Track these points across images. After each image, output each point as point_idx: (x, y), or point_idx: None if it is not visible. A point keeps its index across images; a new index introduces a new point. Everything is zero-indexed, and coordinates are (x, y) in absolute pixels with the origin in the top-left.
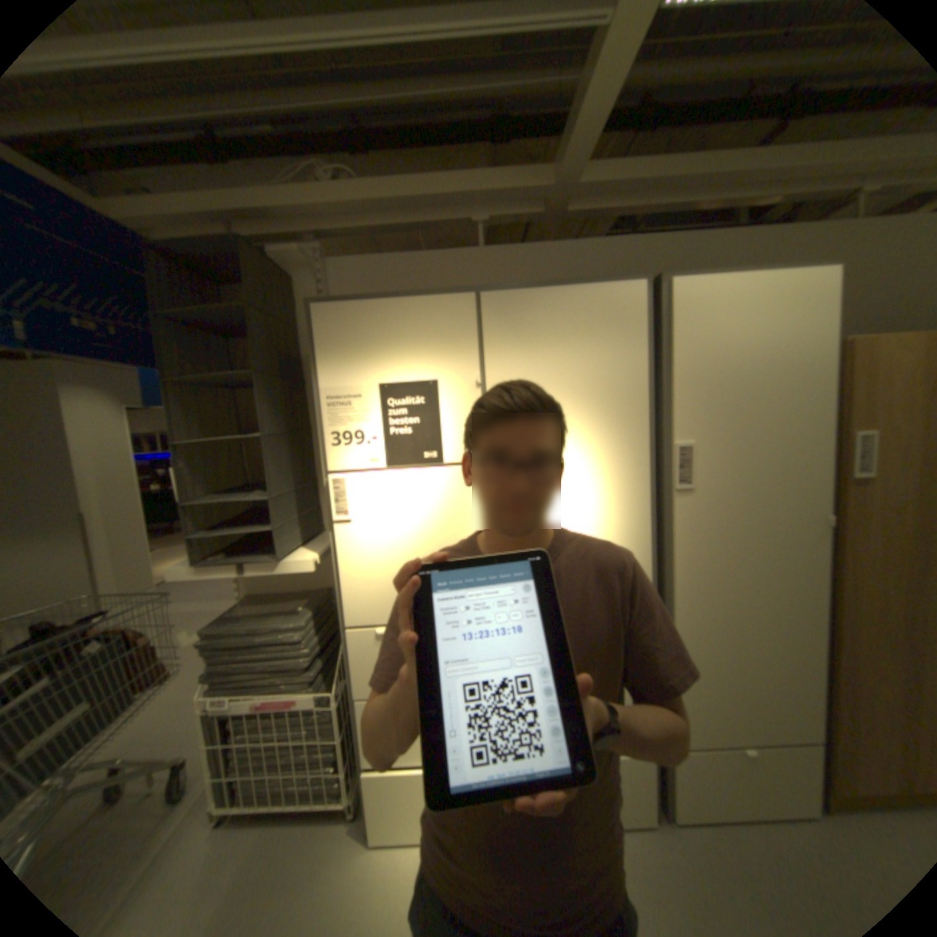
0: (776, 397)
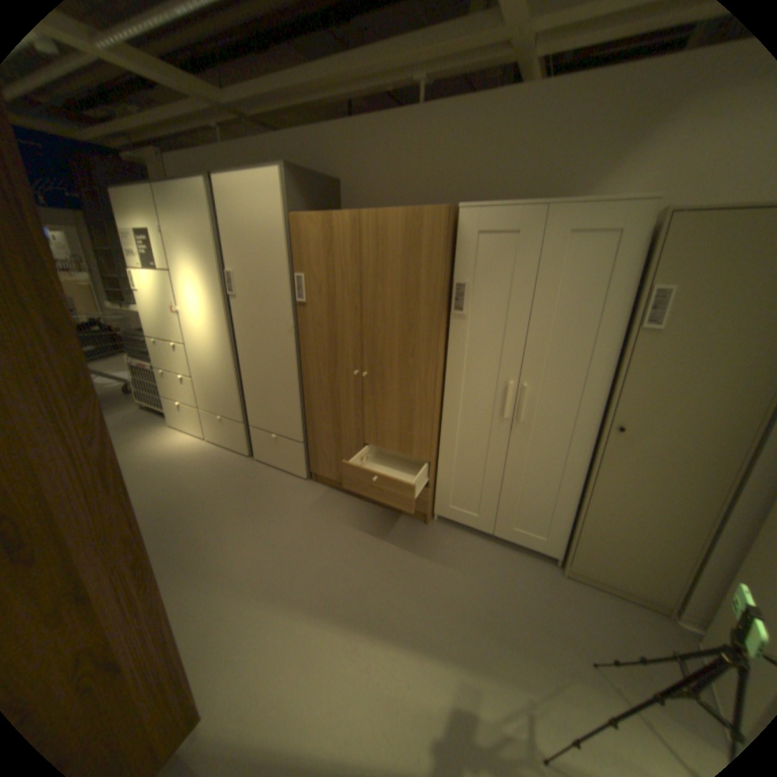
0: (260, 249)
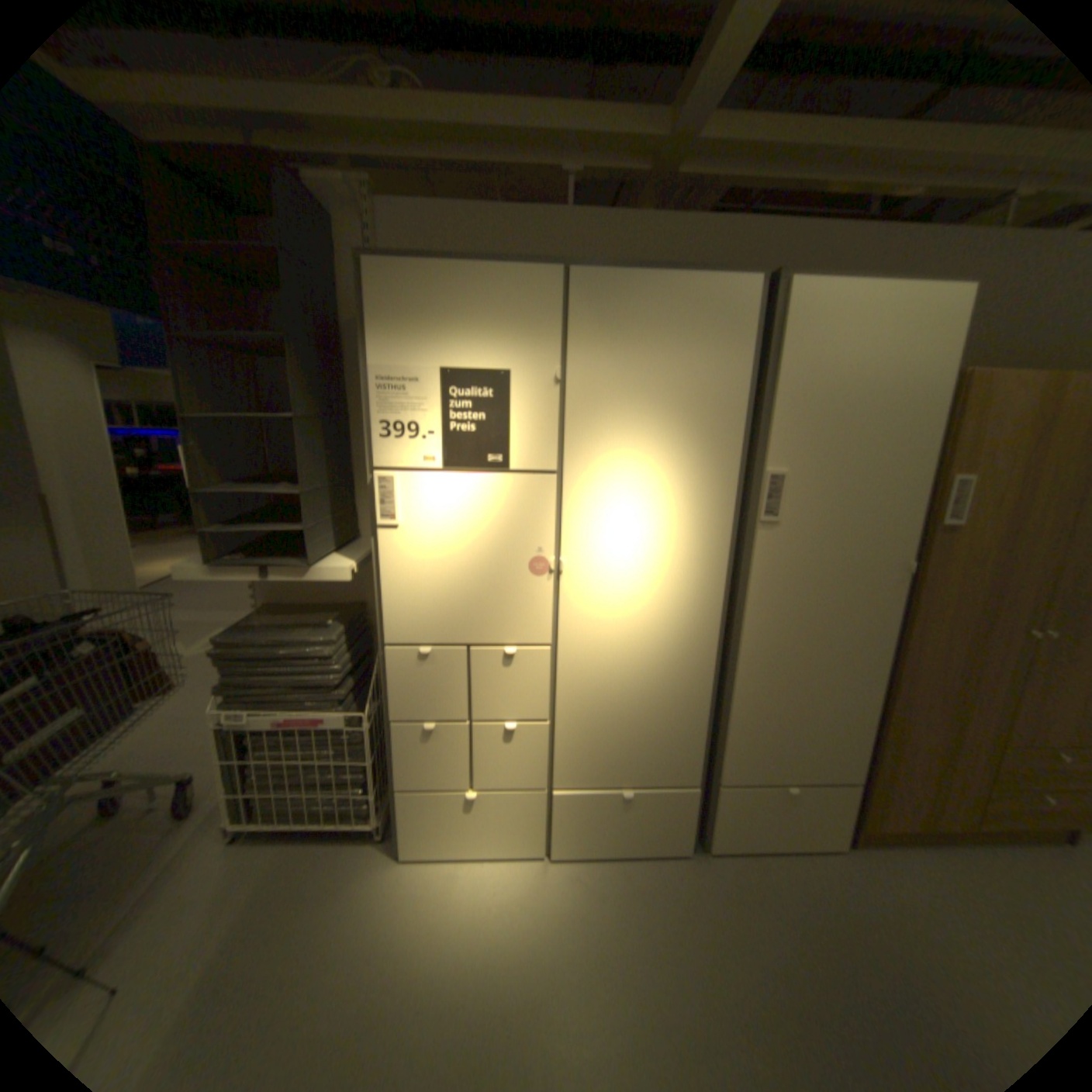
0: (882, 428)
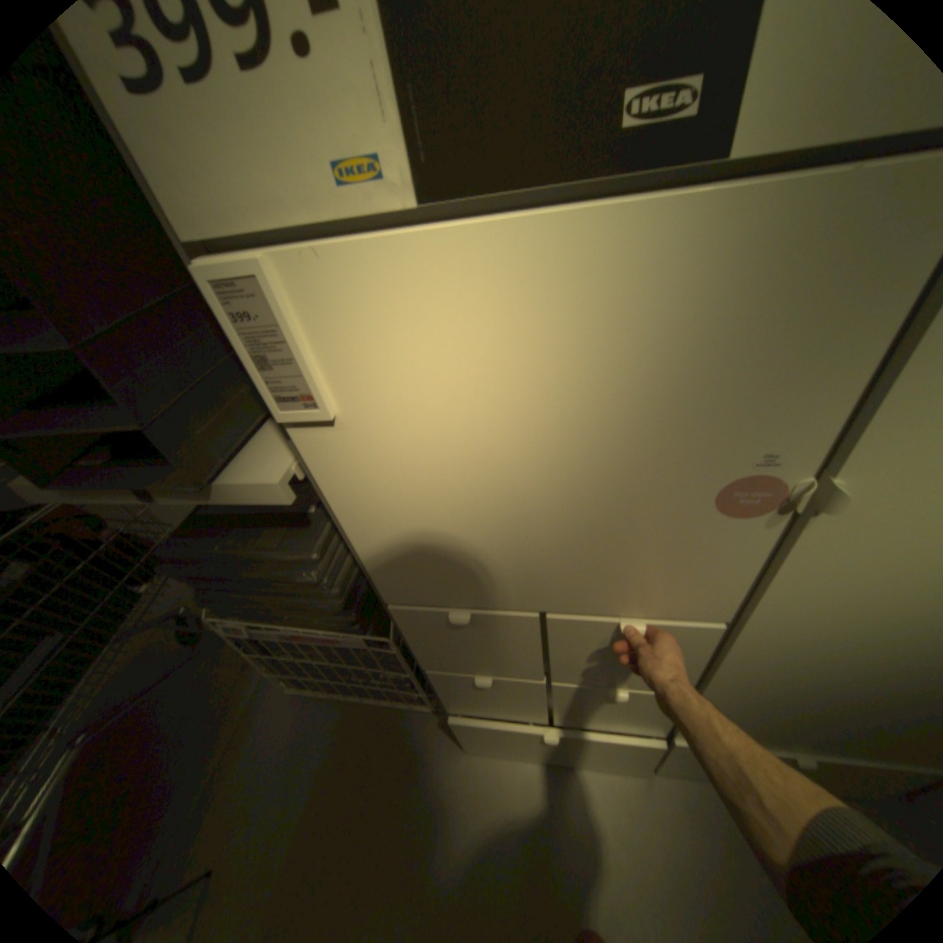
0: None
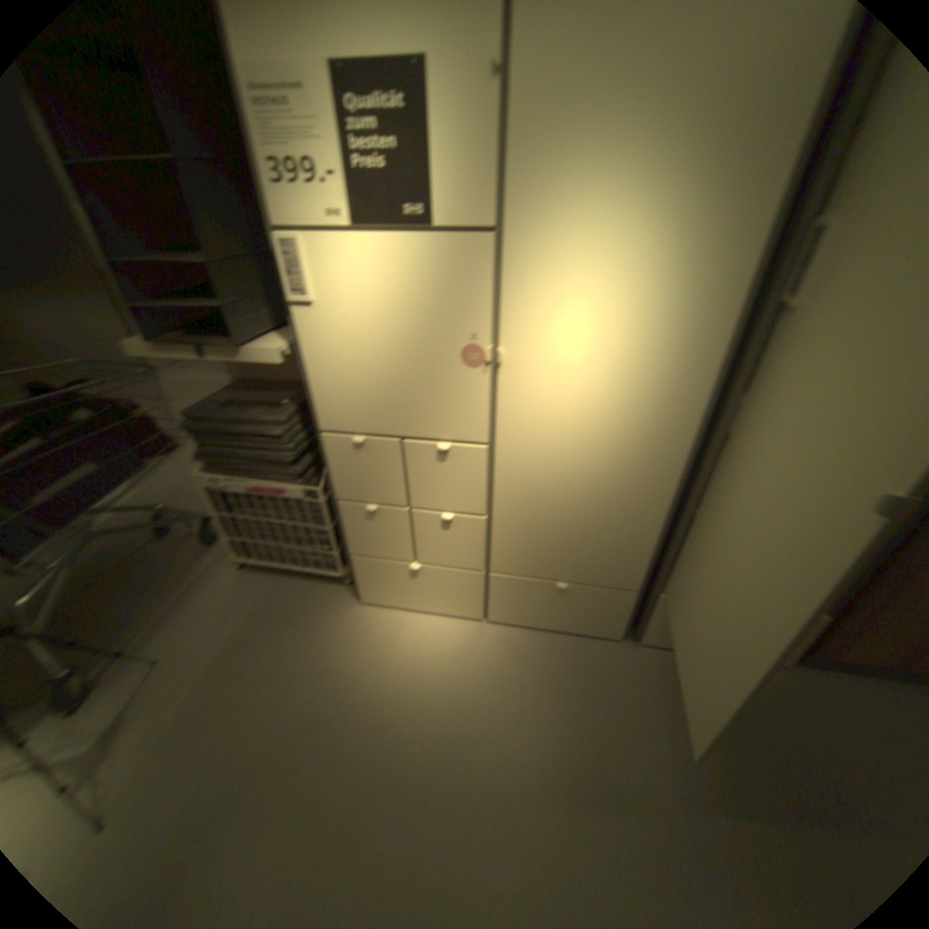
0: None
